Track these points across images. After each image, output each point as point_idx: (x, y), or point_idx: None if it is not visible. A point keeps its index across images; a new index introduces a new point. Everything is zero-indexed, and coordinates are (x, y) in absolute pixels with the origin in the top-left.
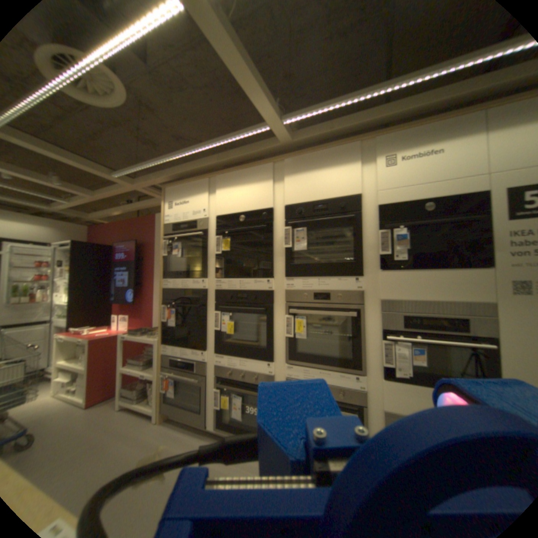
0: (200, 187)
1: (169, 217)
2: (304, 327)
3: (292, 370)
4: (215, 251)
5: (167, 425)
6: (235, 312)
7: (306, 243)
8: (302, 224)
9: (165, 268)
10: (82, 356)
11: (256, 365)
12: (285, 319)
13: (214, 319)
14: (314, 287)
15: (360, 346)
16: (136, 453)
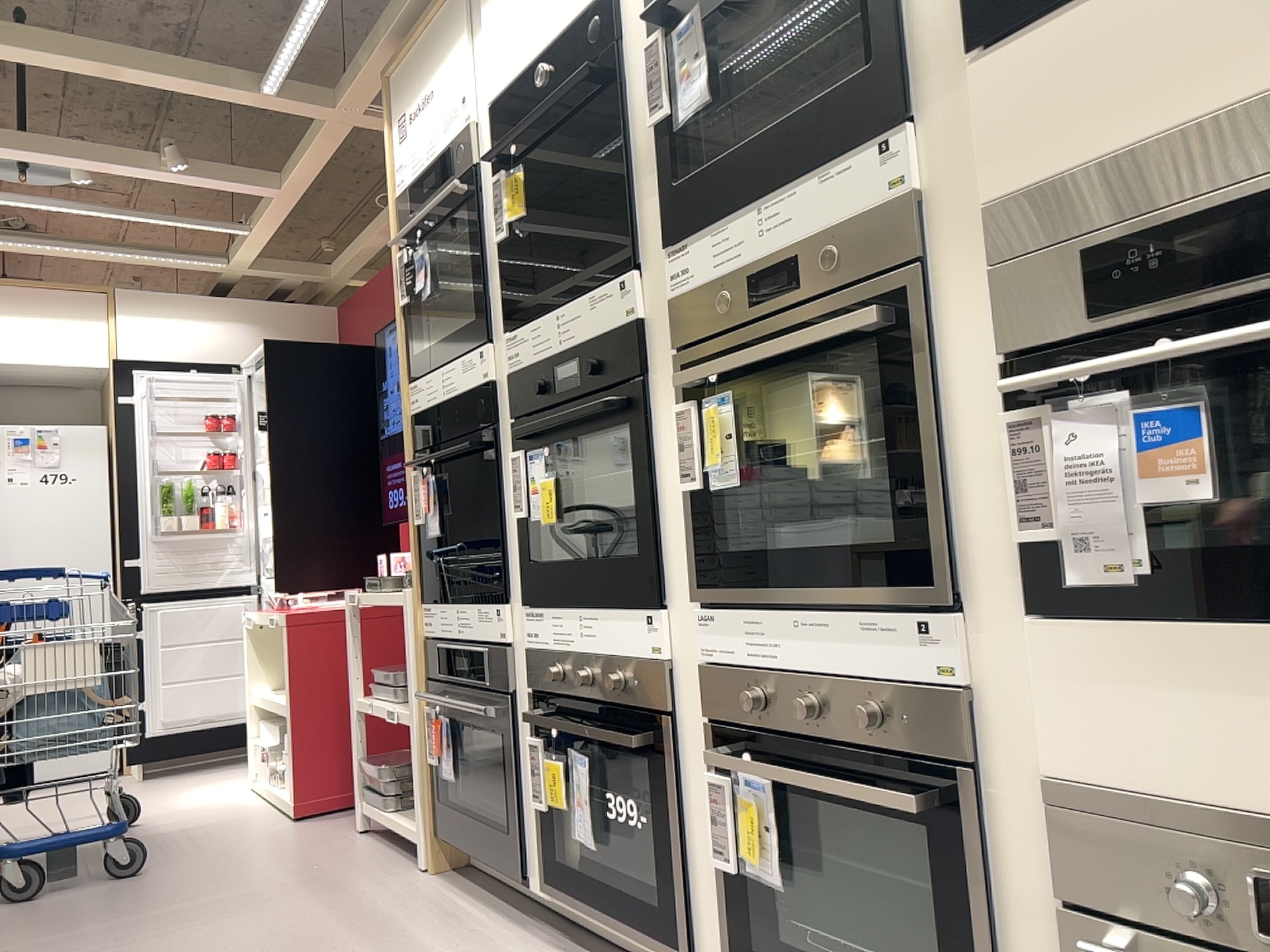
0: (449, 31)
1: (401, 175)
2: (727, 437)
3: (712, 635)
4: (498, 237)
5: (453, 879)
6: (568, 447)
7: (703, 76)
8: (690, 5)
9: (406, 349)
10: (288, 668)
11: (619, 630)
12: (680, 423)
13: (514, 486)
14: (747, 255)
15: (921, 469)
16: (326, 925)
